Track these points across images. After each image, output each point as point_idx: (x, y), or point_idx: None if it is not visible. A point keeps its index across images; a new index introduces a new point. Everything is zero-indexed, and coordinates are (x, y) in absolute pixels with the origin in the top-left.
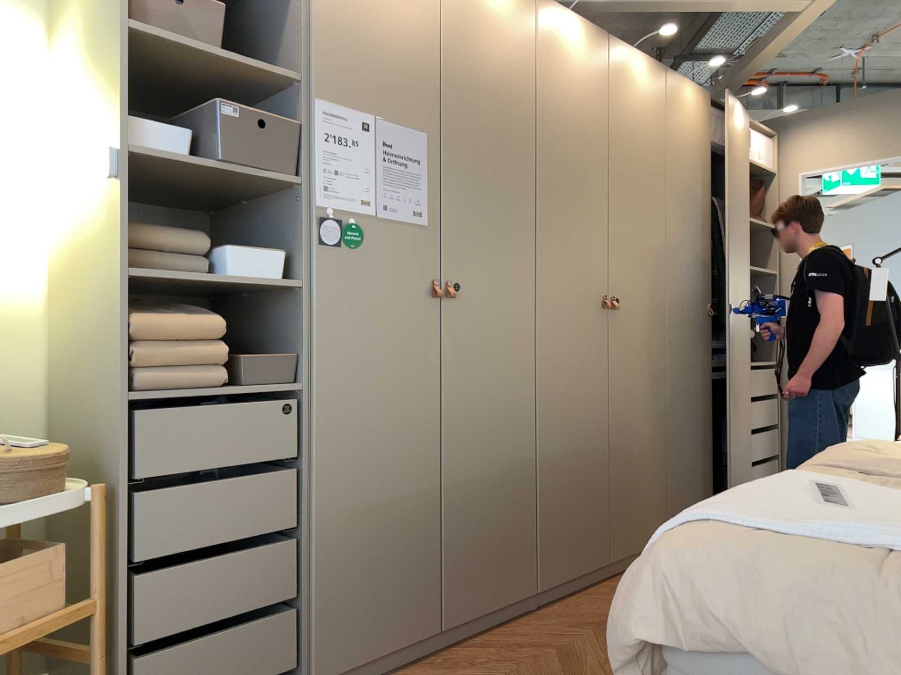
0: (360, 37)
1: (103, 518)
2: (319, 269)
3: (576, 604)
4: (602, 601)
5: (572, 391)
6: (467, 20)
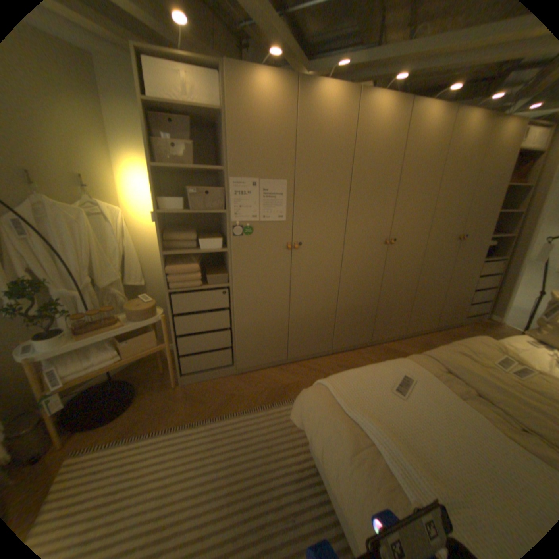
0: (251, 144)
1: (166, 324)
2: (234, 246)
3: (347, 356)
4: (358, 358)
5: (359, 281)
6: (312, 118)
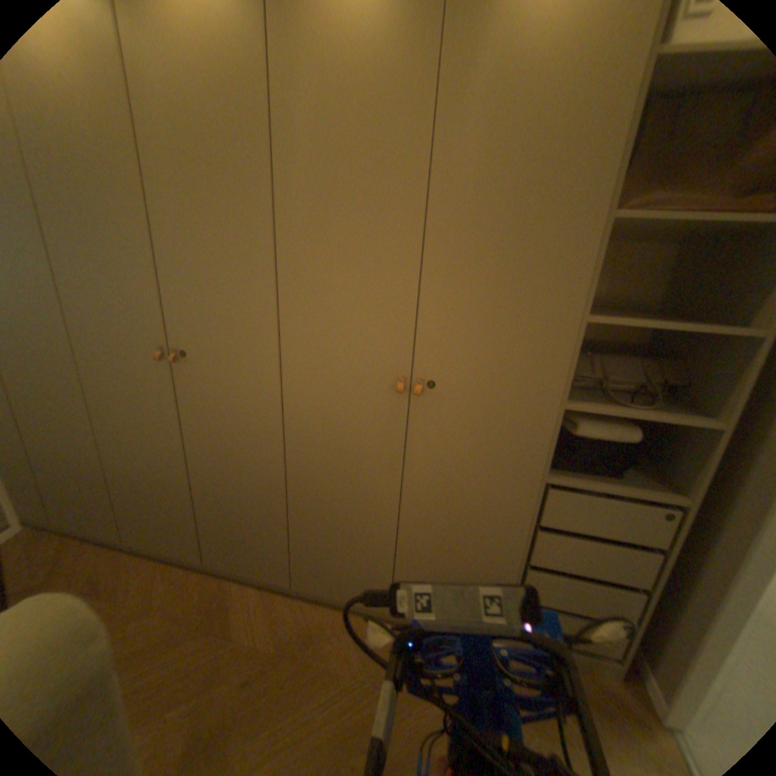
0: None
1: None
2: None
3: (140, 573)
4: (147, 586)
5: (127, 428)
6: None
